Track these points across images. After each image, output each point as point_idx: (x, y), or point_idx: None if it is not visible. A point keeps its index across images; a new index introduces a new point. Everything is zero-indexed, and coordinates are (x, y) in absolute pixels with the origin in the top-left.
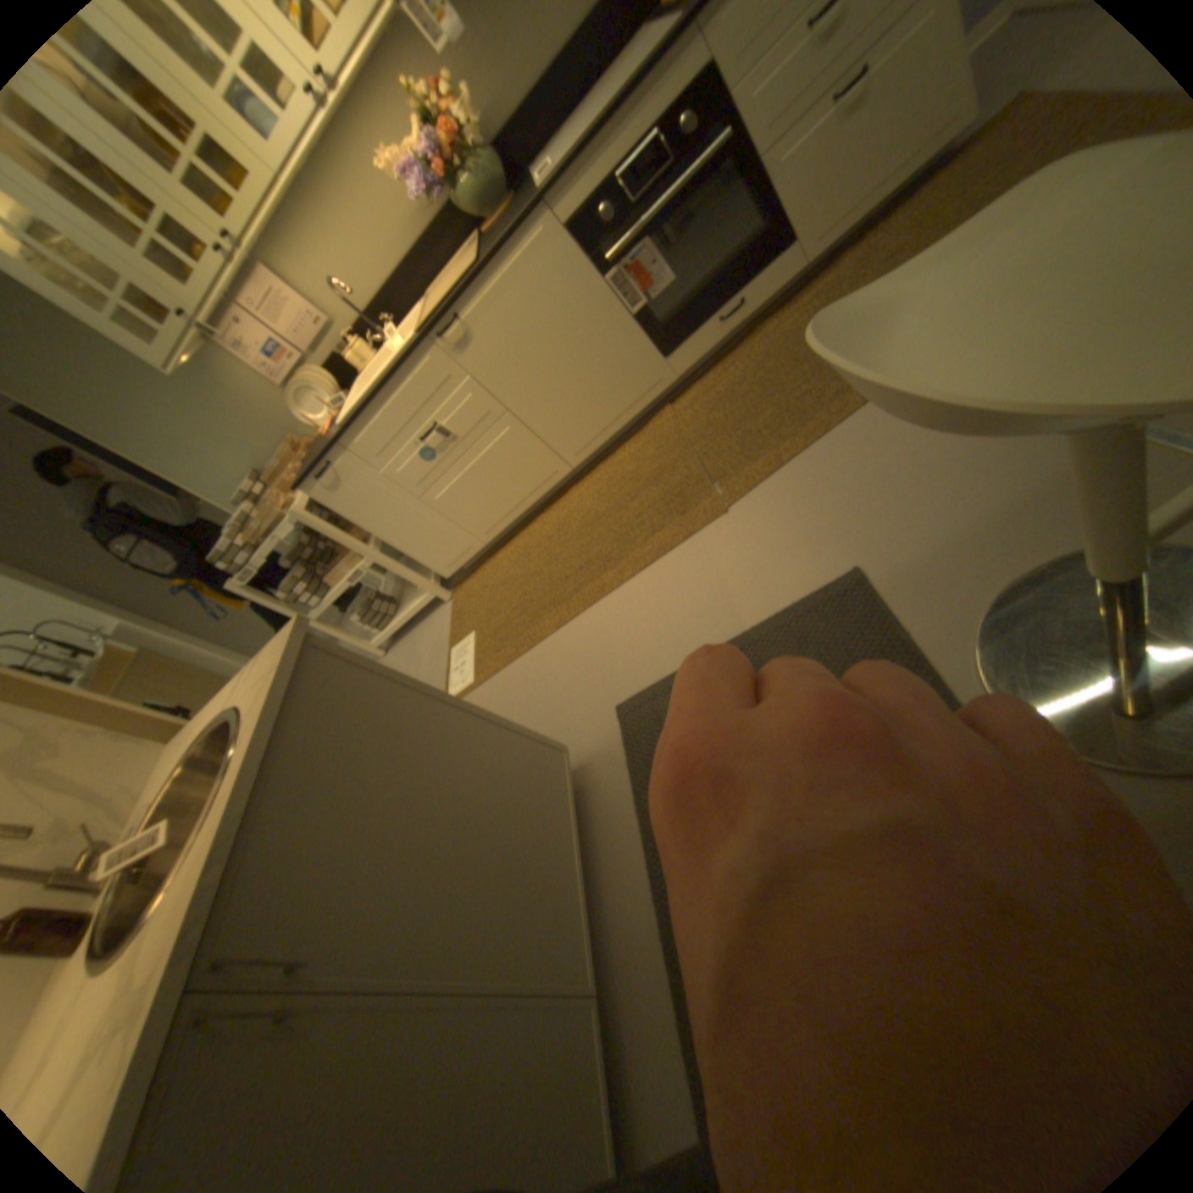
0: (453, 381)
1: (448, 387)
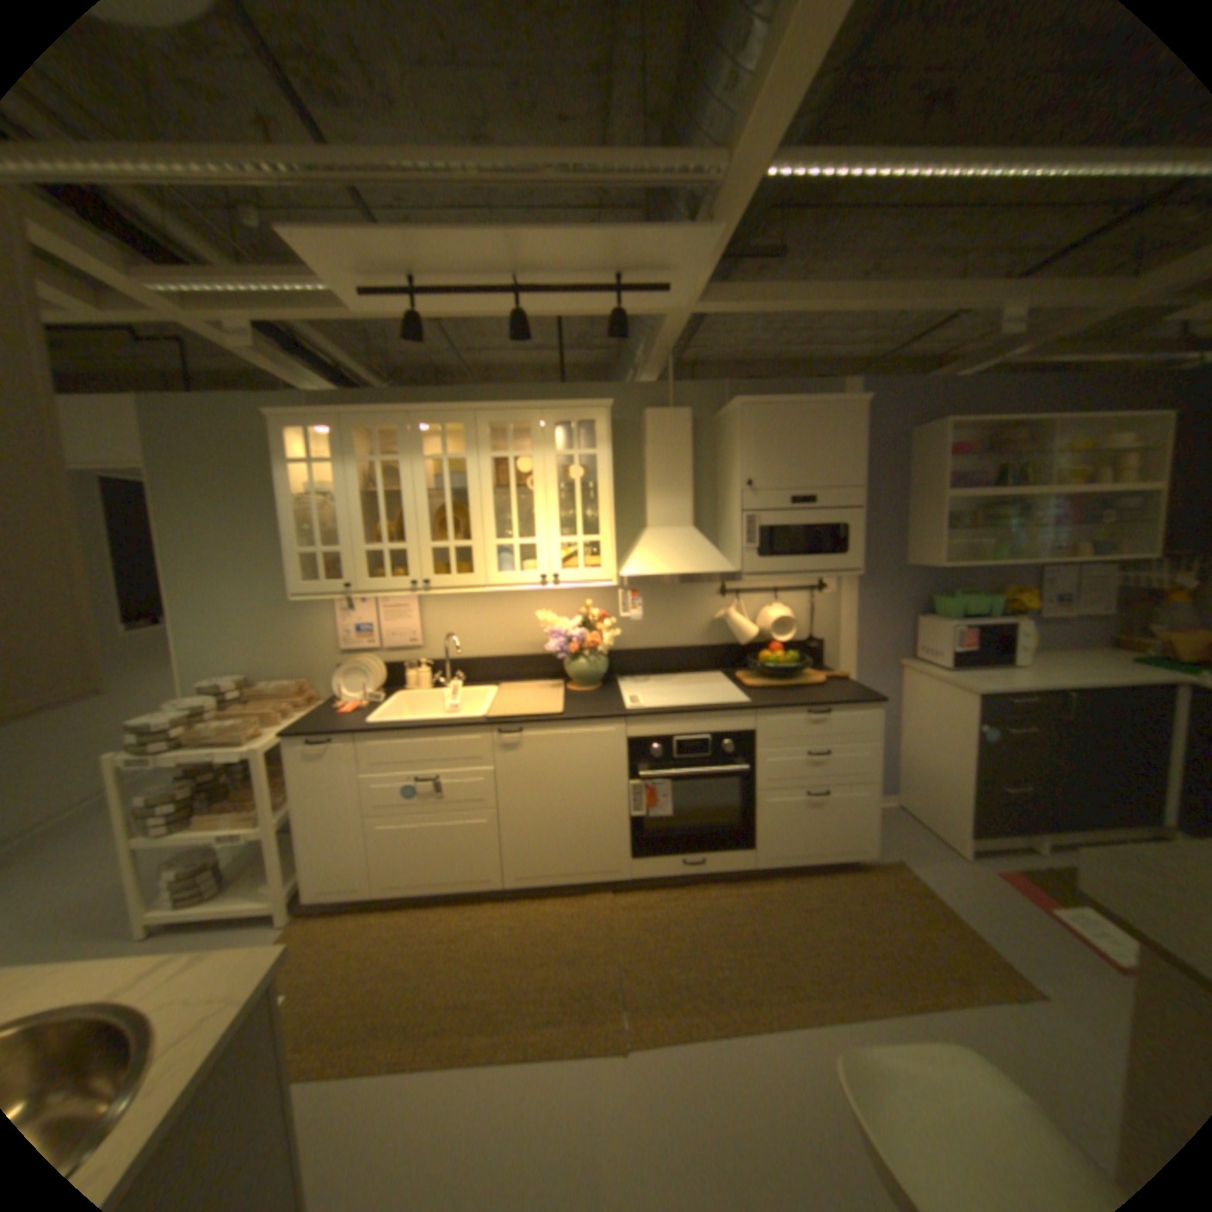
0: (480, 763)
1: (472, 764)
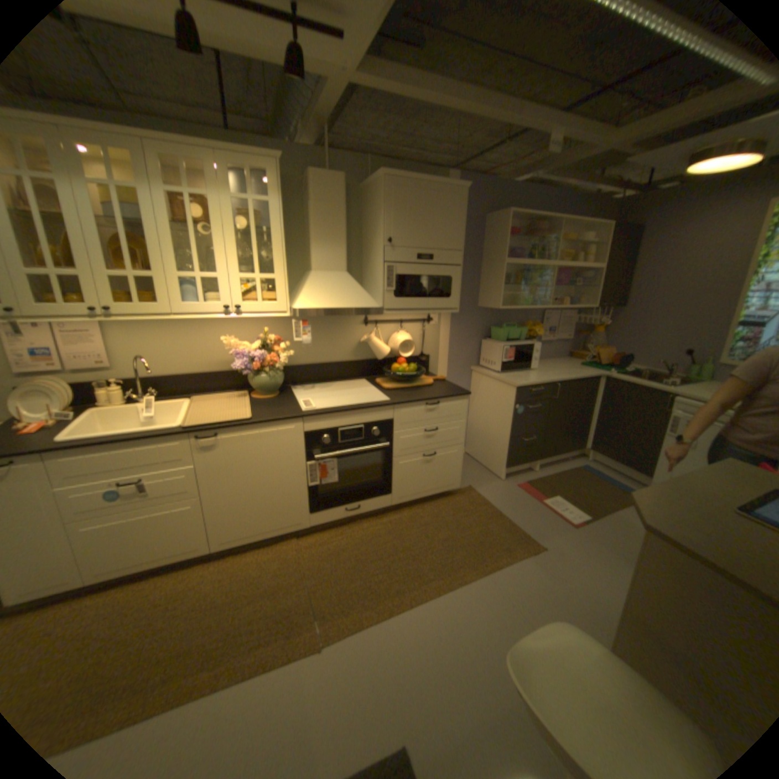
0: (179, 463)
1: (171, 465)
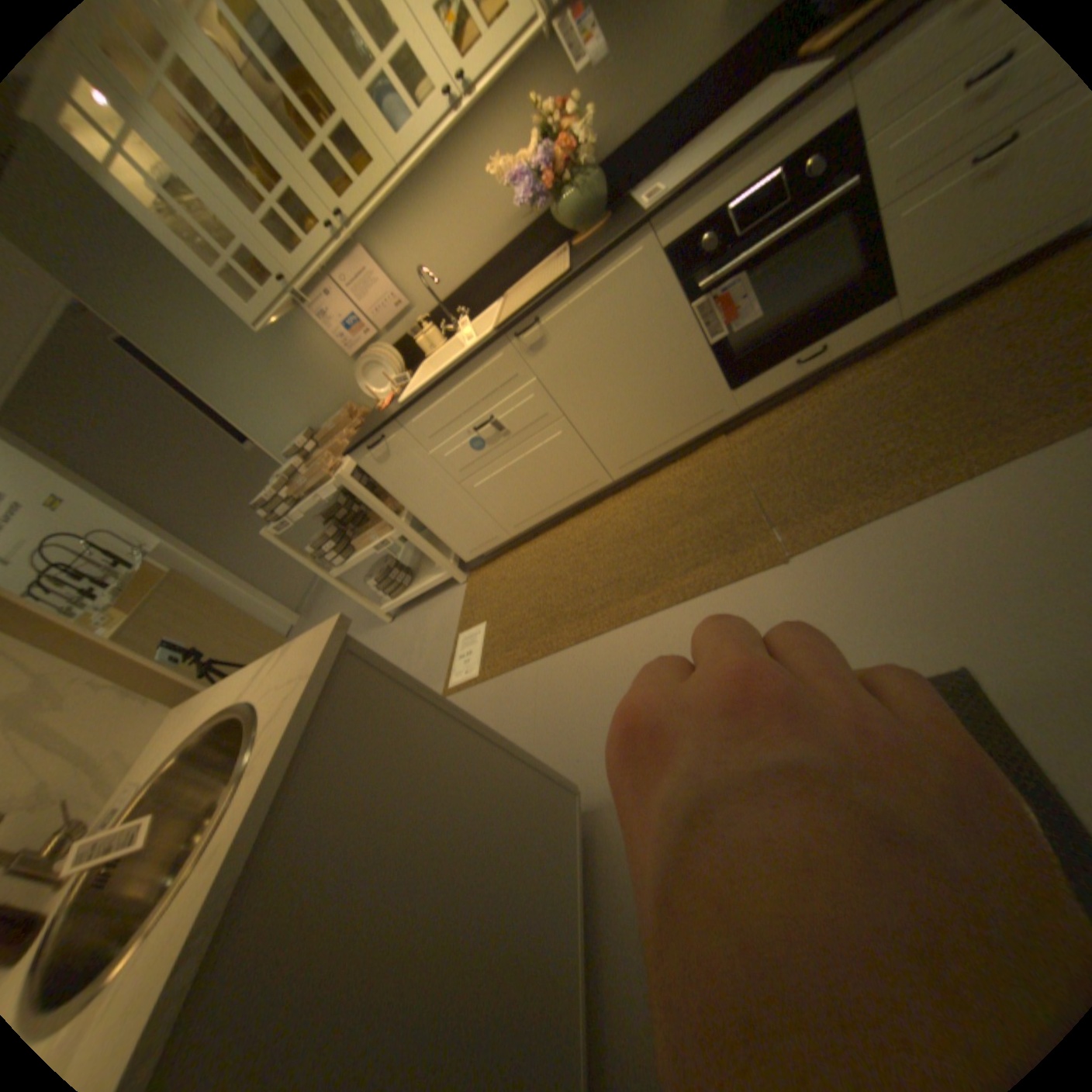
0: (519, 380)
1: (512, 385)
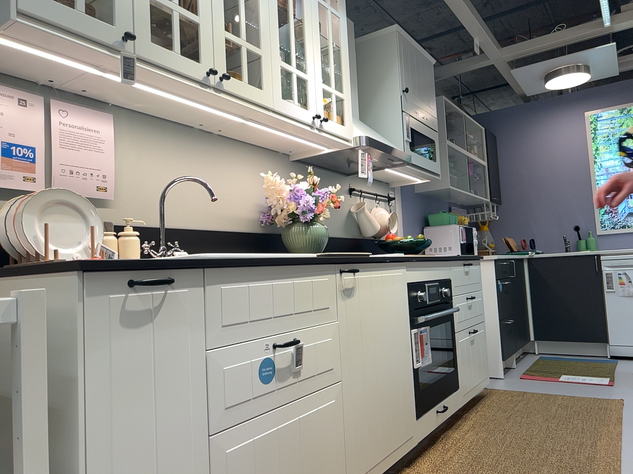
0: (326, 315)
1: (320, 317)
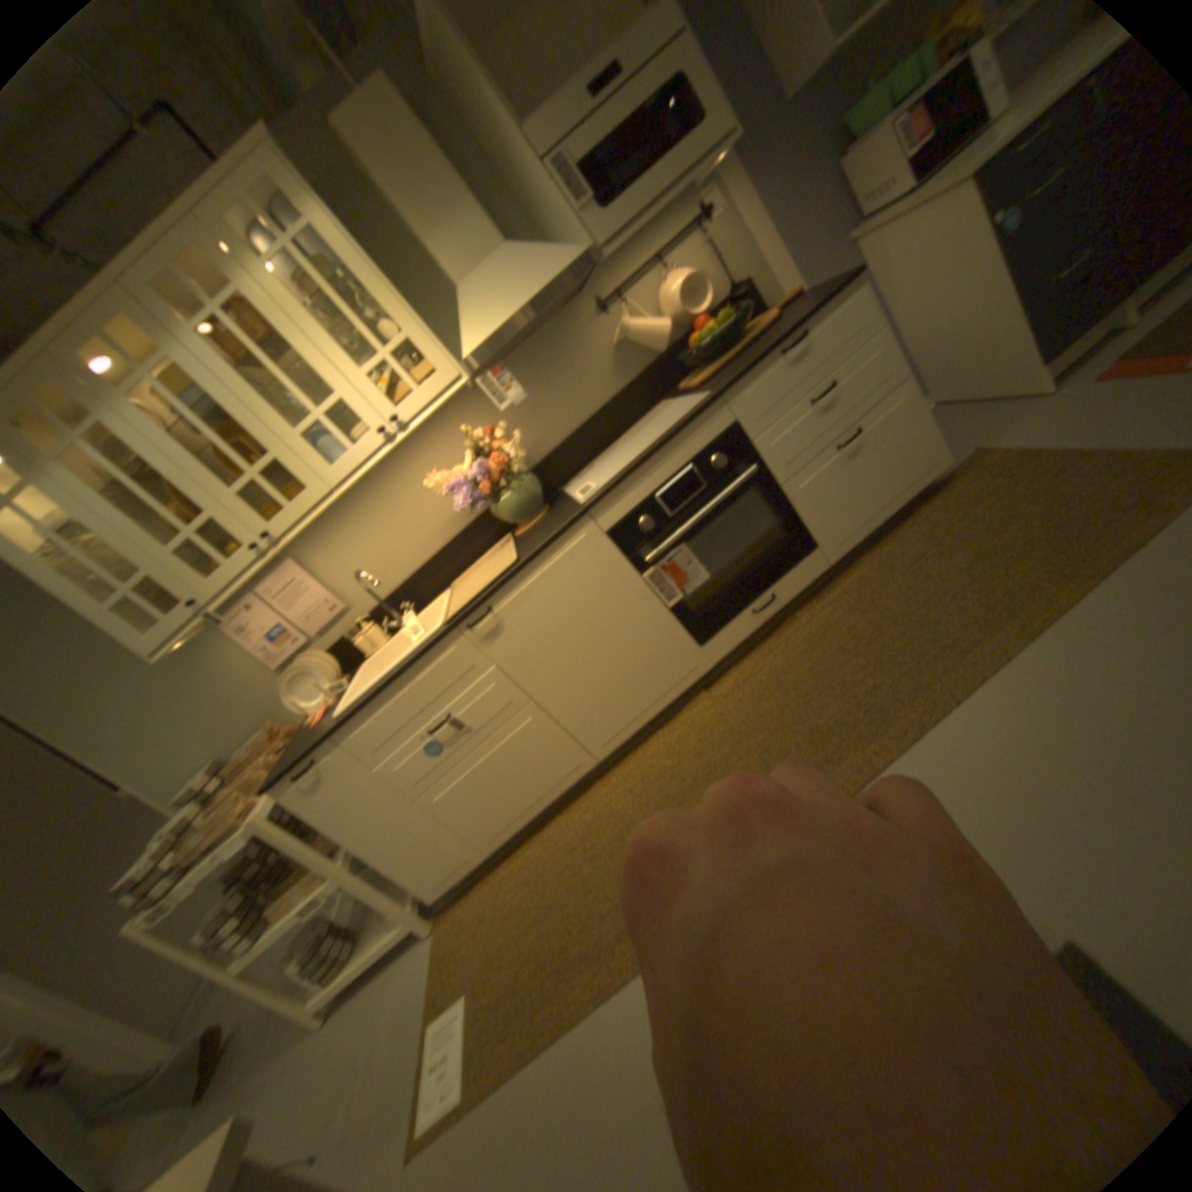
0: (477, 670)
1: (470, 676)
